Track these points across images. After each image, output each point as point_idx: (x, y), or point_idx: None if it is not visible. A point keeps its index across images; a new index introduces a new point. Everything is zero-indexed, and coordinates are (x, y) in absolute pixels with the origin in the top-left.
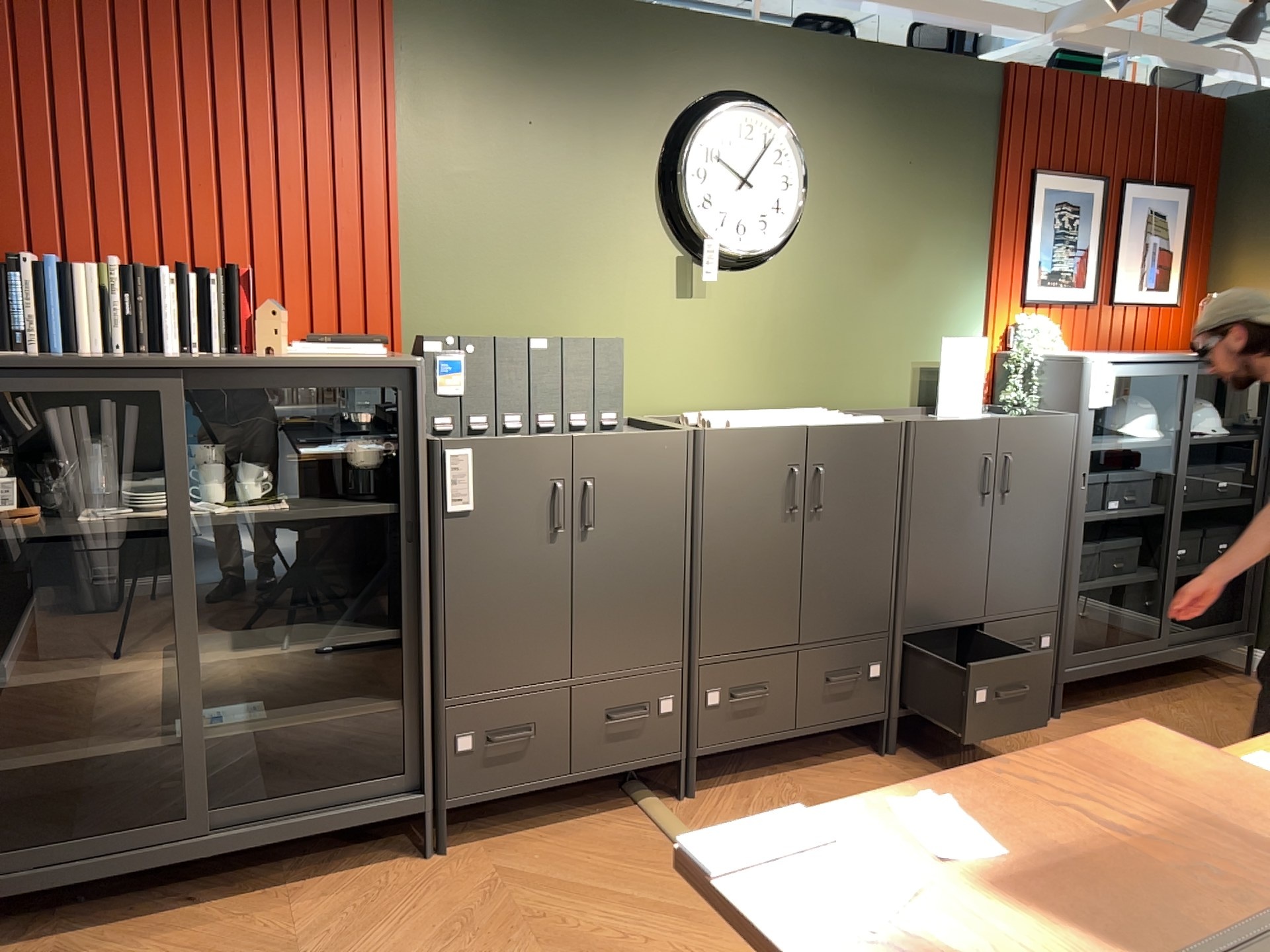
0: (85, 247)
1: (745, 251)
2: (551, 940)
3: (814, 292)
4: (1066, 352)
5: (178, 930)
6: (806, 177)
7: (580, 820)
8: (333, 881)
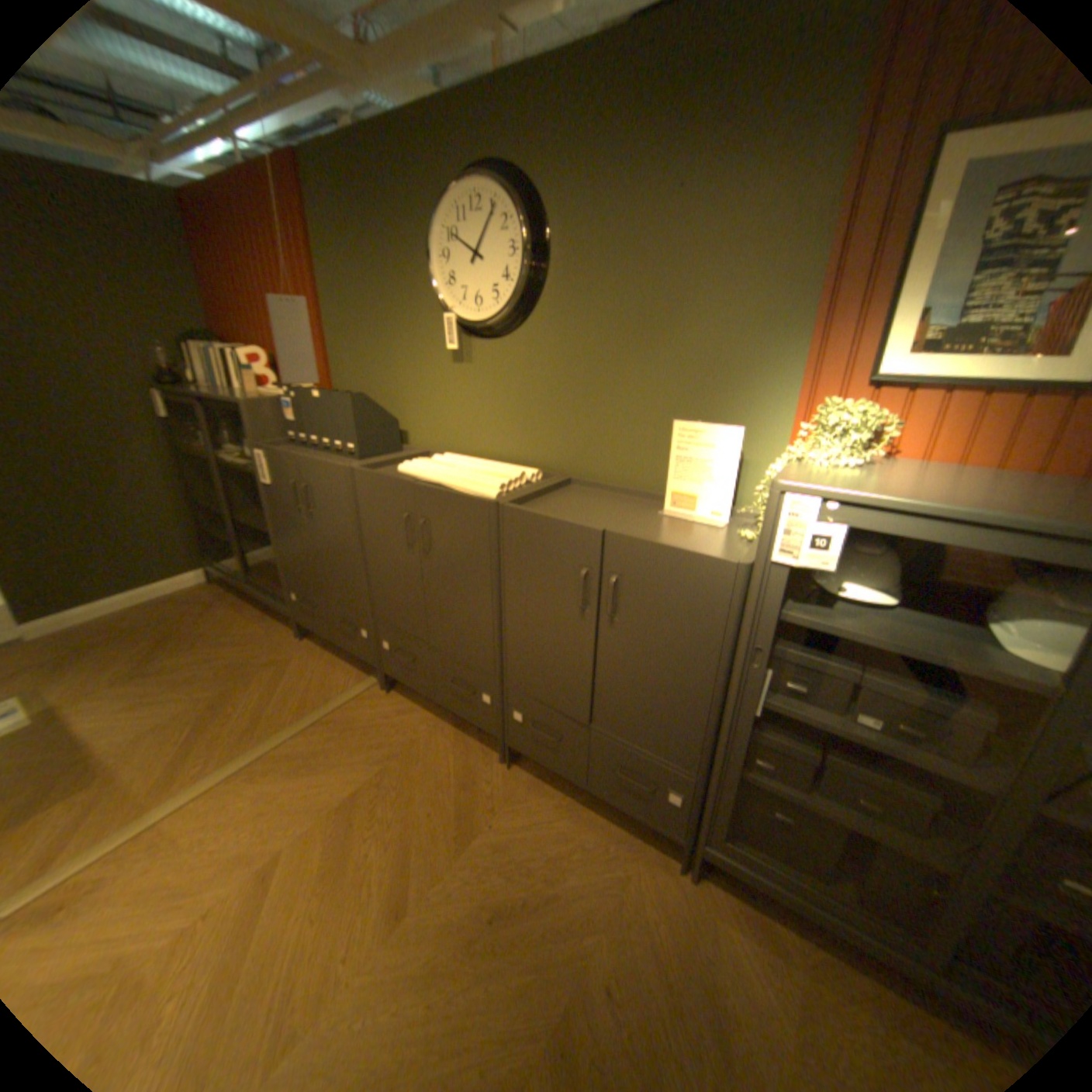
0: (244, 339)
1: (475, 322)
2: (226, 695)
3: (559, 359)
4: (968, 469)
5: (233, 612)
6: (534, 236)
7: (346, 665)
8: (272, 626)
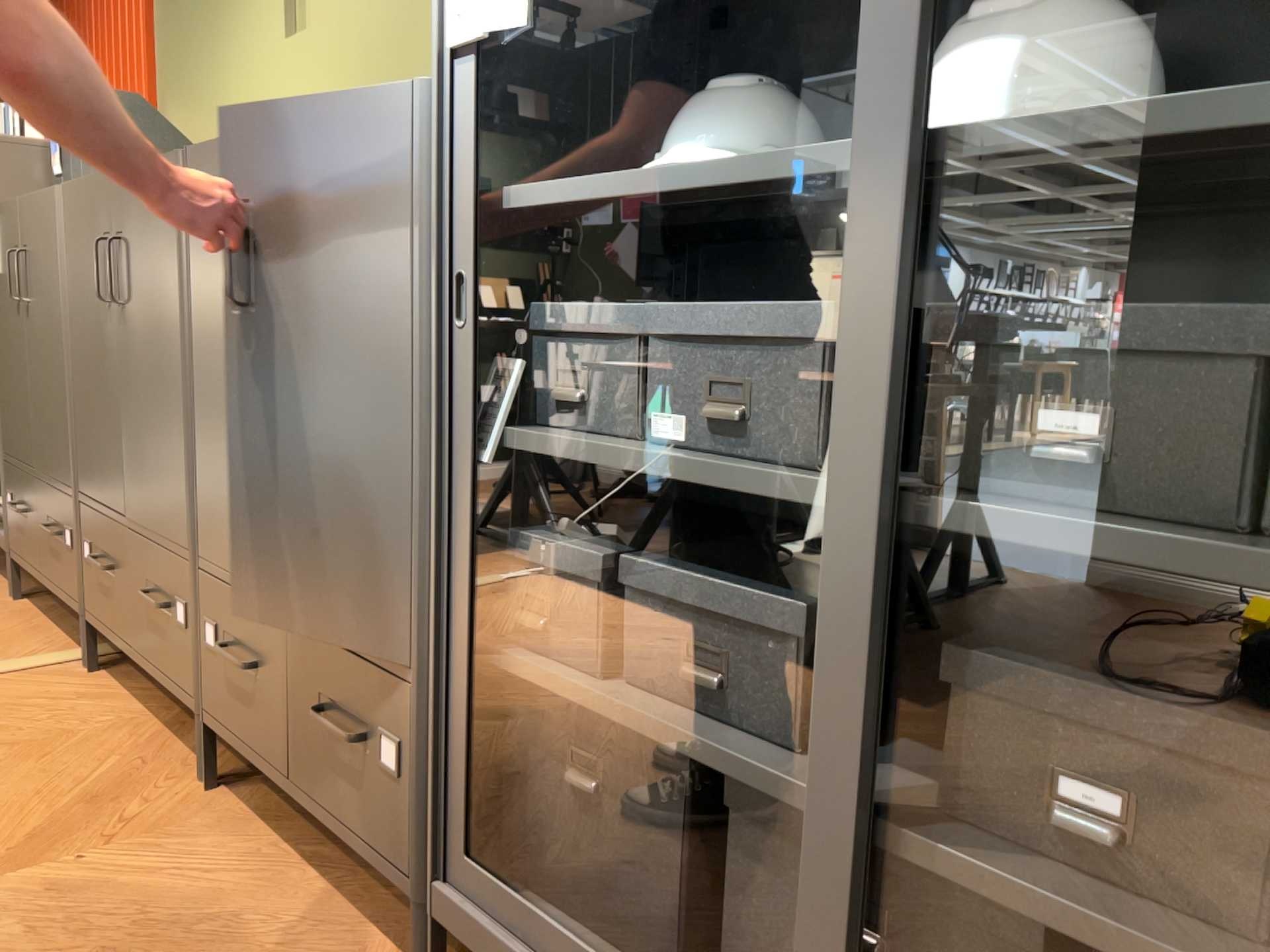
0: None
1: None
2: None
3: None
4: None
5: None
6: None
7: (61, 634)
8: None
